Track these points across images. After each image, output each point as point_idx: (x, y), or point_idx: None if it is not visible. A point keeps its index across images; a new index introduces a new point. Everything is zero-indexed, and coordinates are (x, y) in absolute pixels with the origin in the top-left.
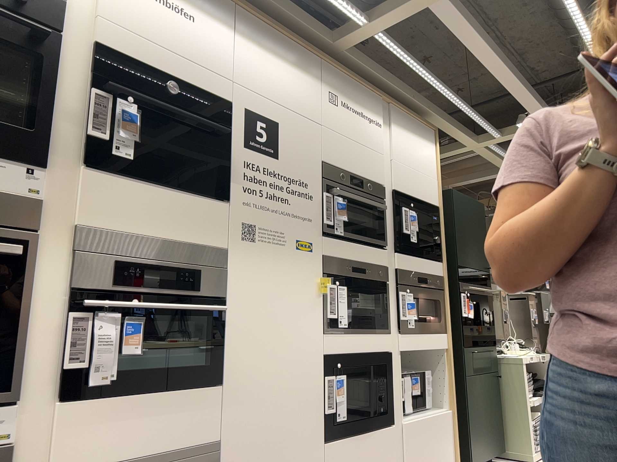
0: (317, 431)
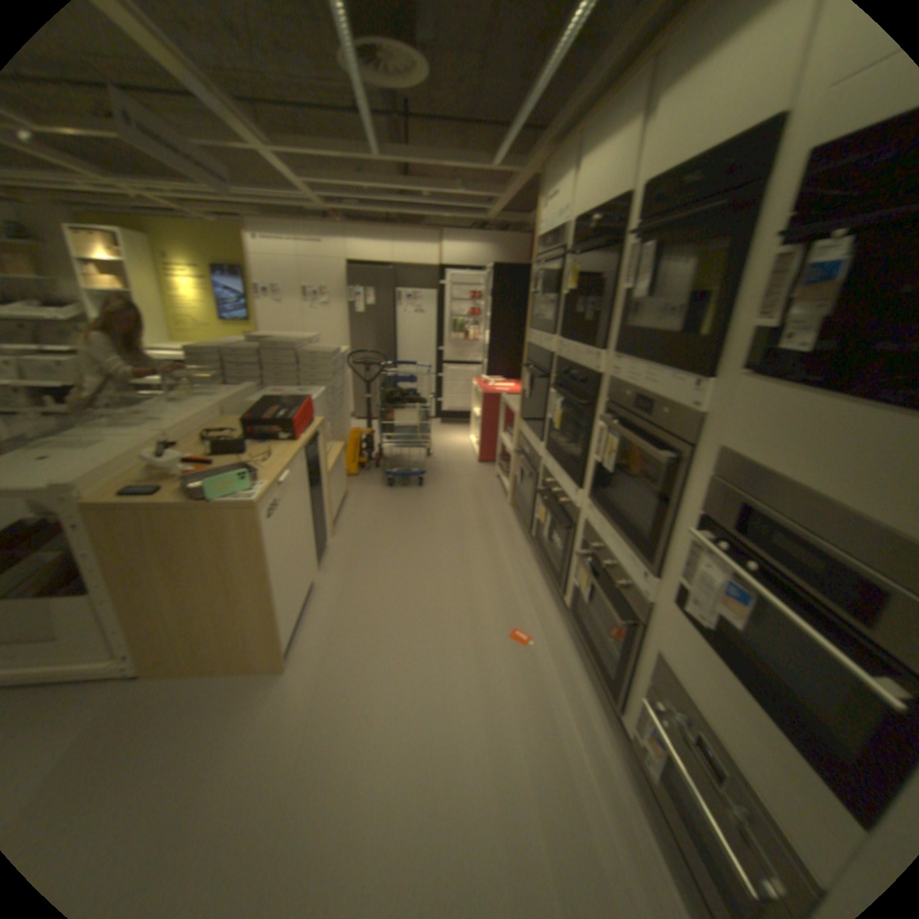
0: None
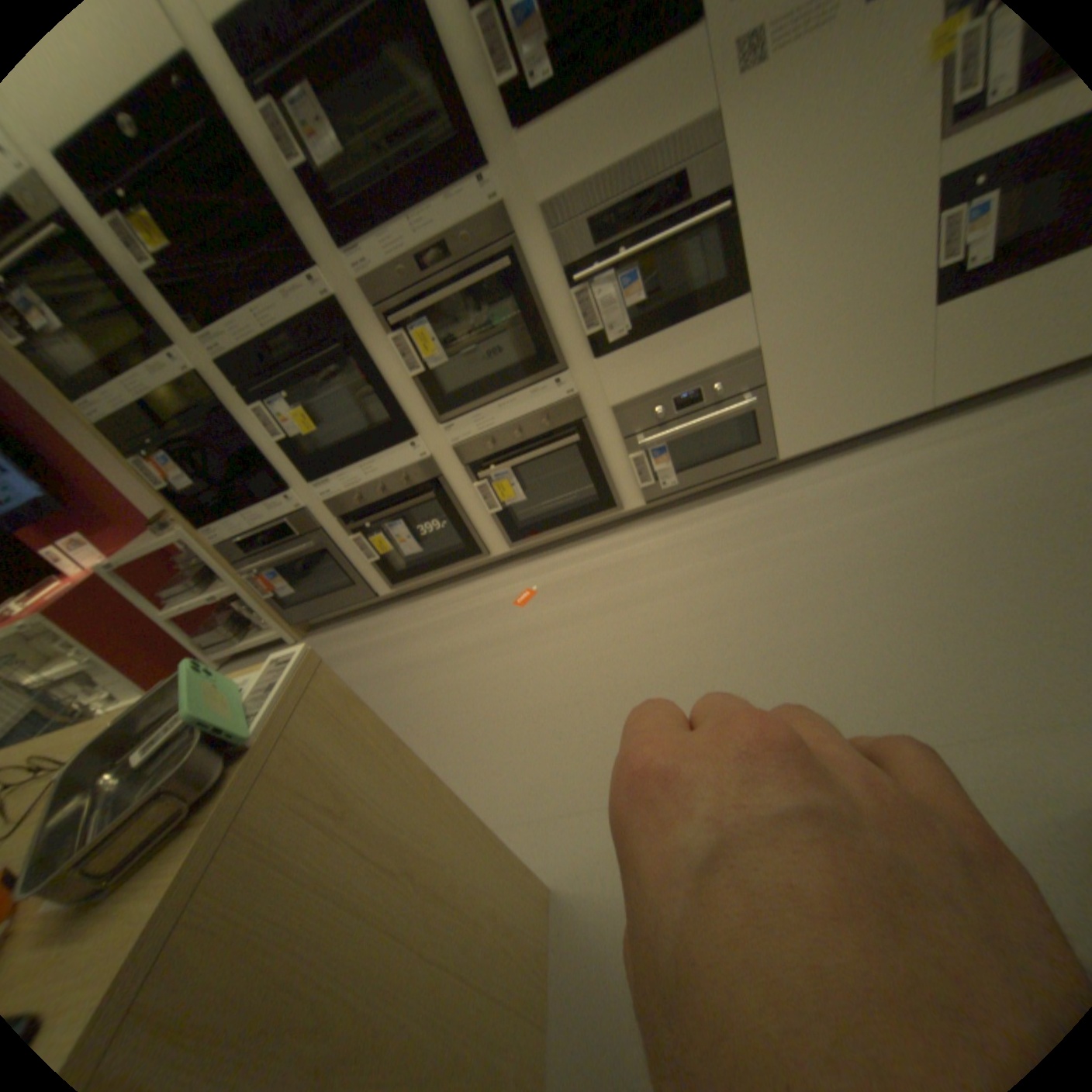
0: (922, 294)
